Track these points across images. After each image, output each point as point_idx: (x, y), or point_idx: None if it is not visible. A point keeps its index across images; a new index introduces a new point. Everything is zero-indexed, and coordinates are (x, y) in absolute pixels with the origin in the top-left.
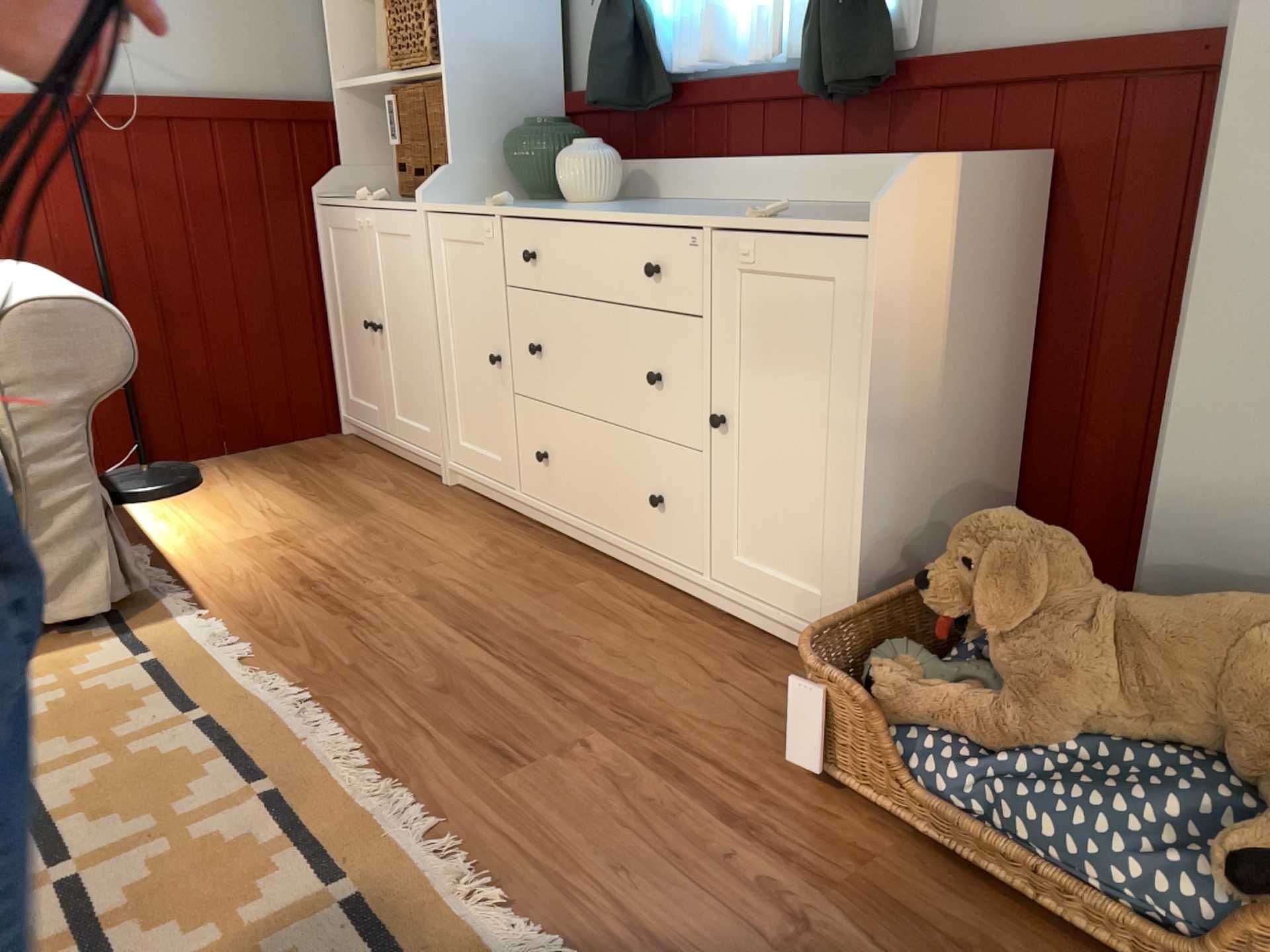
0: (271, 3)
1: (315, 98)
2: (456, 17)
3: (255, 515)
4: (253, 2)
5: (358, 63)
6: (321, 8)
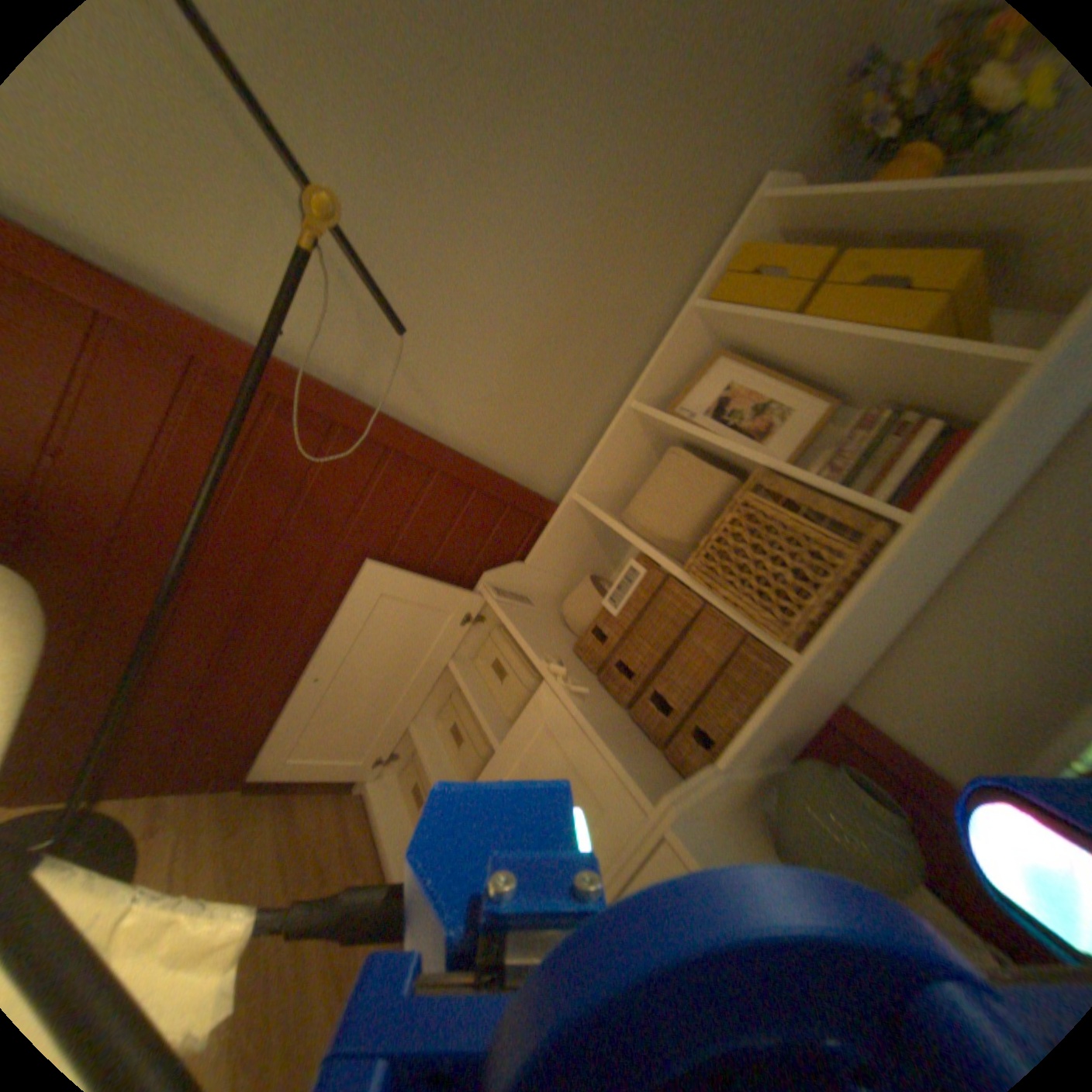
0: (577, 386)
1: (549, 489)
2: (869, 613)
3: None
4: (563, 375)
5: (609, 483)
6: (612, 415)
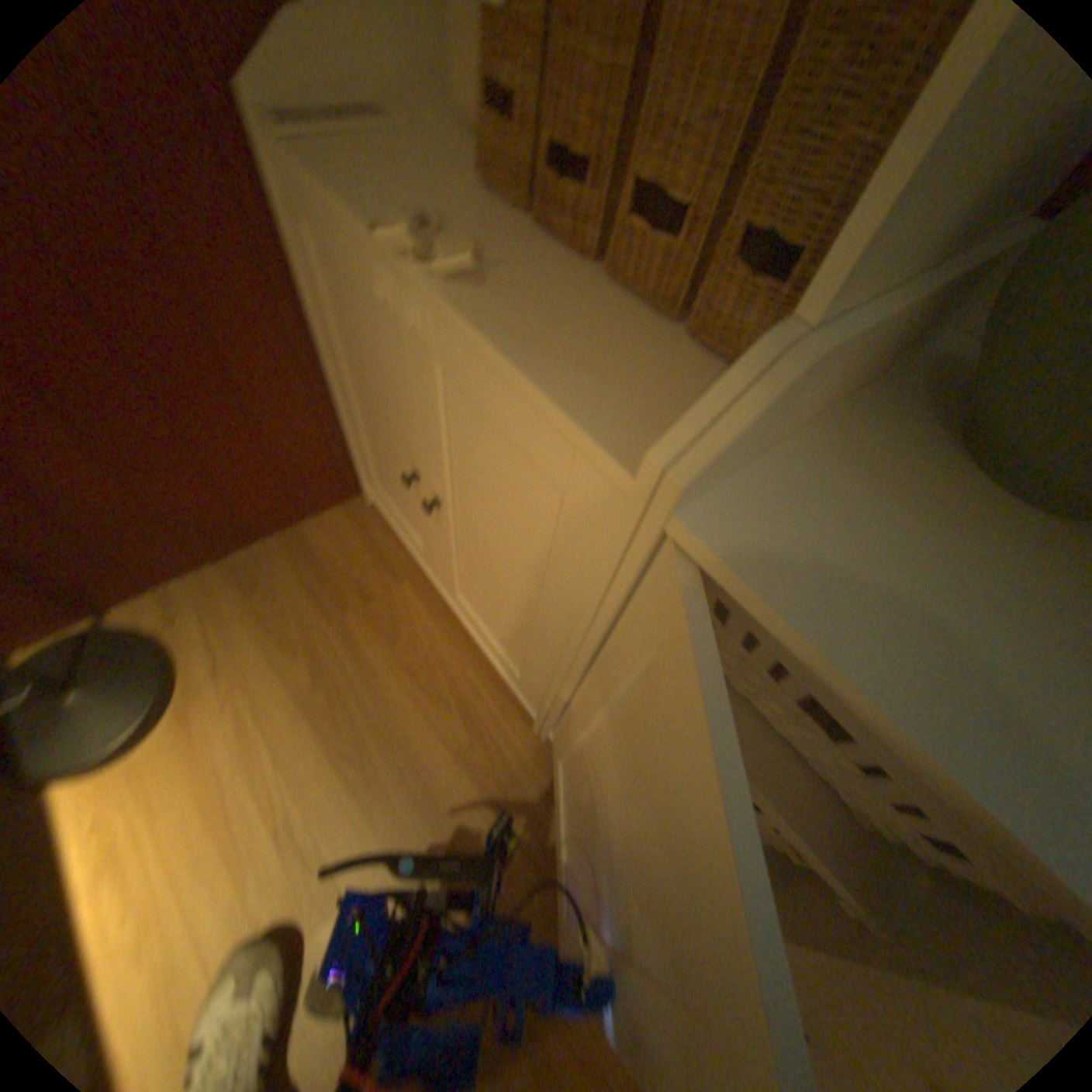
0: None
1: None
2: None
3: (267, 848)
4: None
5: None
6: None
